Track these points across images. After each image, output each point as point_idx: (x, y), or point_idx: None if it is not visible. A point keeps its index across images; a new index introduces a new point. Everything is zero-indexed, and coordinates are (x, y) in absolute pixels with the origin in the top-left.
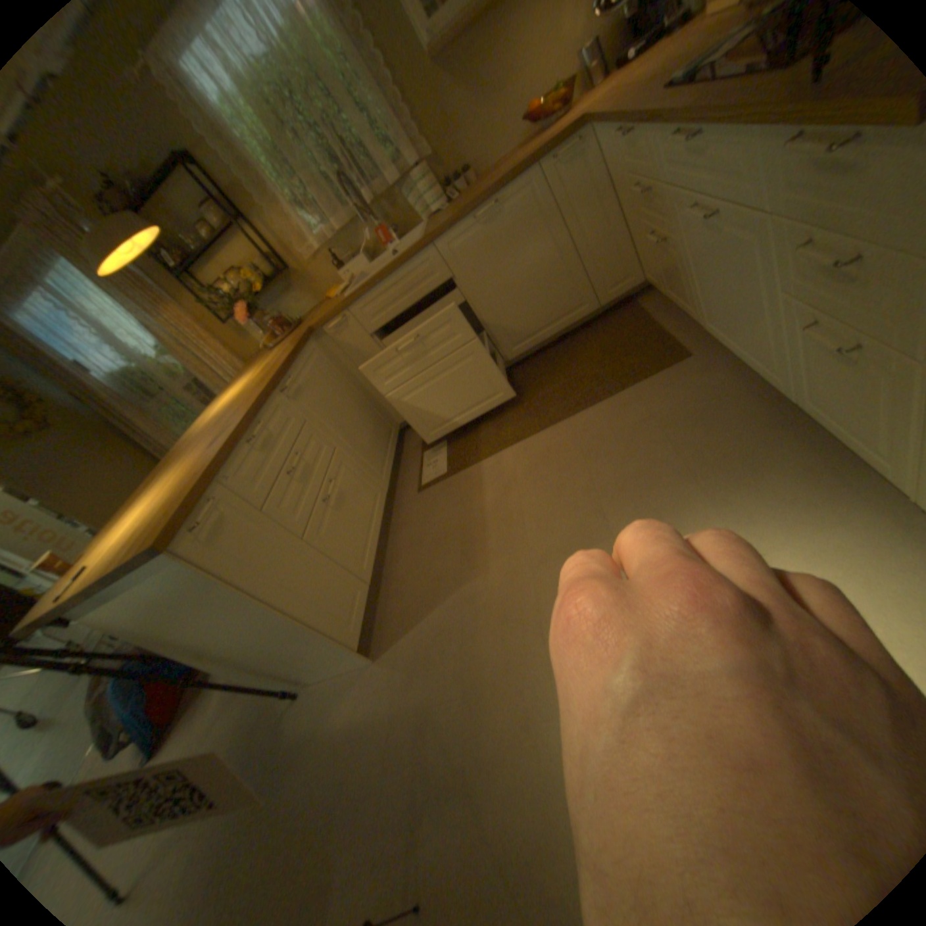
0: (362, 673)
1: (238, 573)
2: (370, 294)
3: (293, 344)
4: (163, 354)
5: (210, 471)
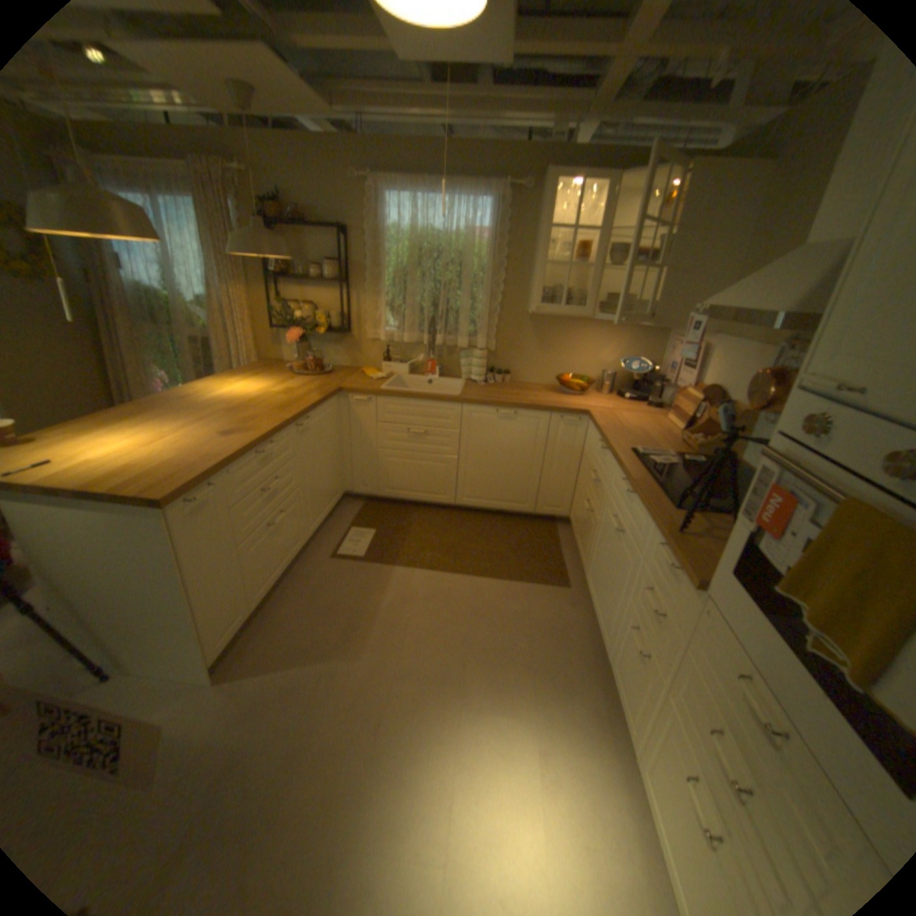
0: (192, 691)
1: (186, 552)
2: (398, 401)
3: (321, 392)
4: (197, 305)
5: (223, 463)
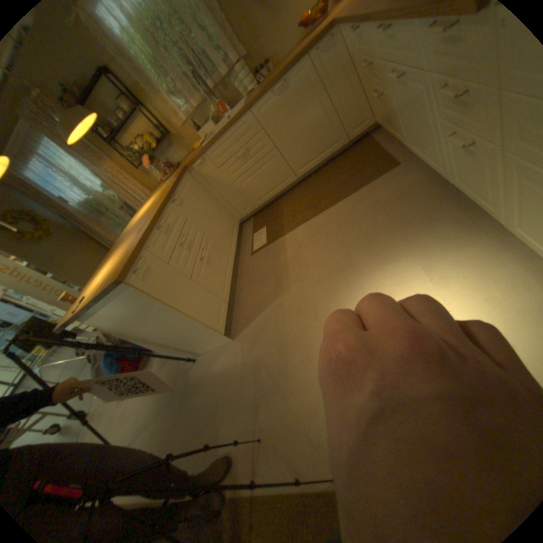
0: (227, 346)
1: (160, 294)
2: (216, 144)
3: (176, 176)
4: (106, 190)
5: (140, 243)
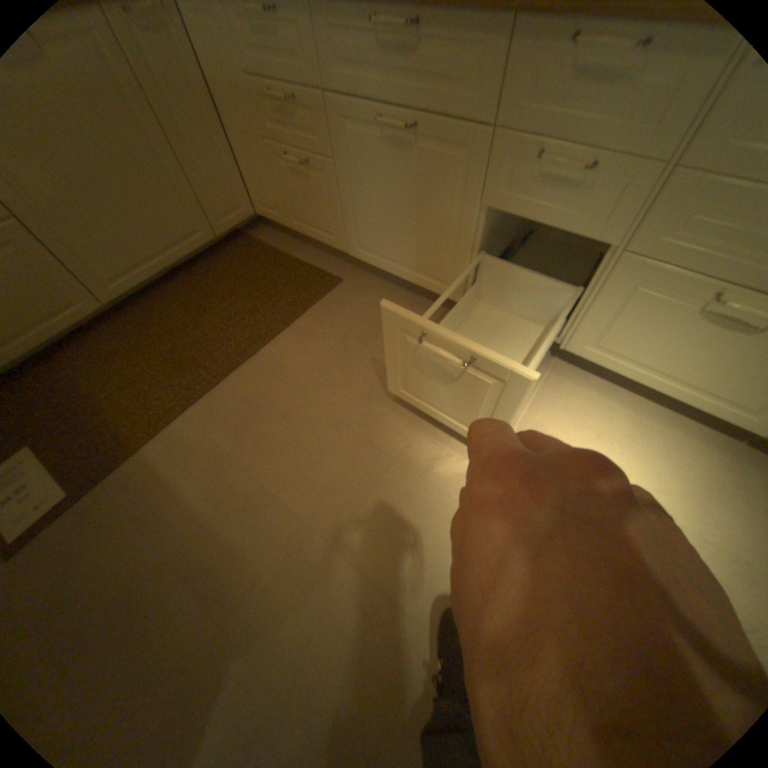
0: None
1: None
2: None
3: None
4: None
5: None
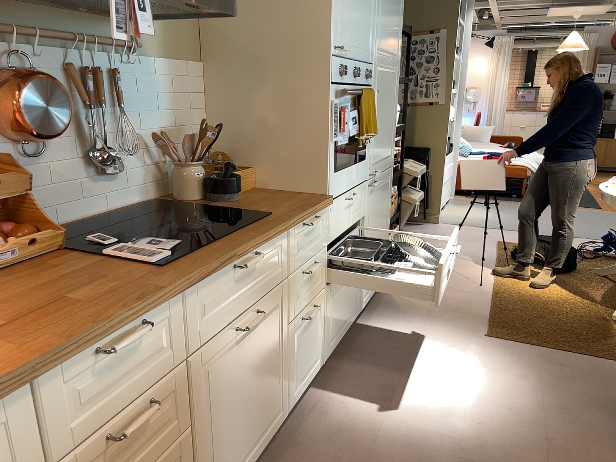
0: None
1: None
2: None
3: None
4: None
5: None
